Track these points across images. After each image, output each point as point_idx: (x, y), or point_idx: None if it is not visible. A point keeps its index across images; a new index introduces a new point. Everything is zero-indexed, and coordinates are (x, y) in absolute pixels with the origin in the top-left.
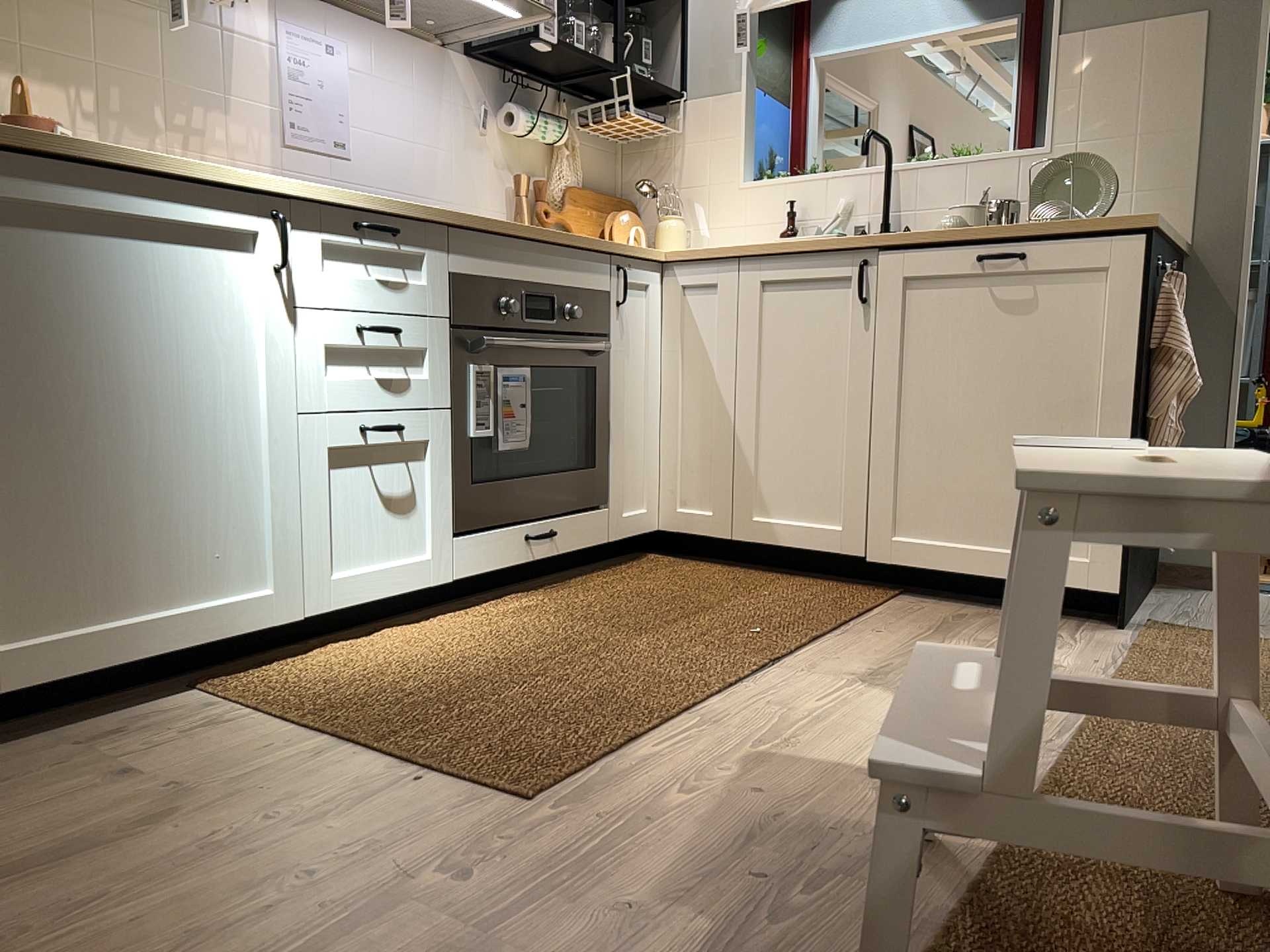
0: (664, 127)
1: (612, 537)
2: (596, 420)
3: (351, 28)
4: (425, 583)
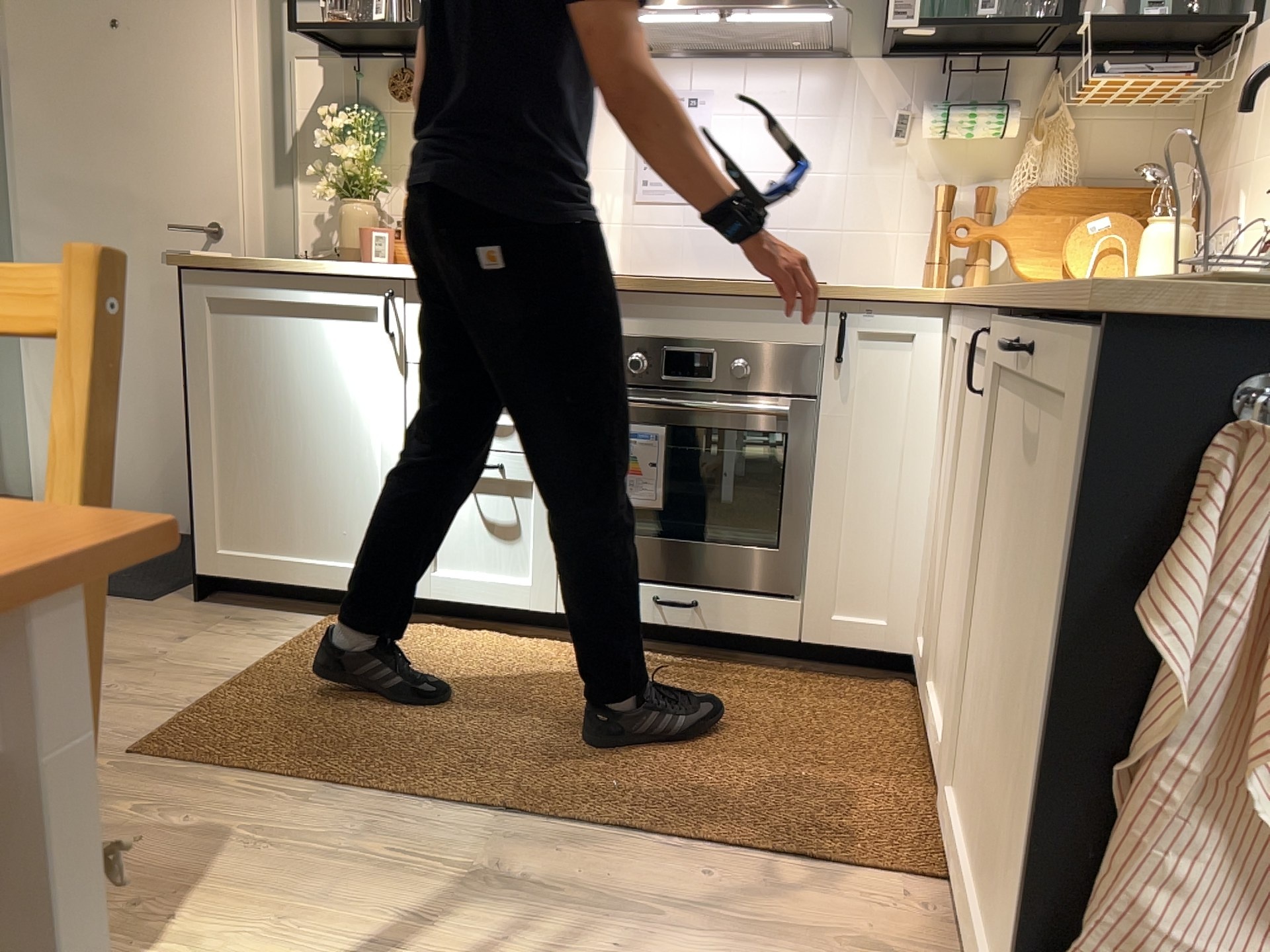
0: (1179, 82)
1: (807, 639)
2: (791, 499)
3: (715, 71)
4: (523, 607)
